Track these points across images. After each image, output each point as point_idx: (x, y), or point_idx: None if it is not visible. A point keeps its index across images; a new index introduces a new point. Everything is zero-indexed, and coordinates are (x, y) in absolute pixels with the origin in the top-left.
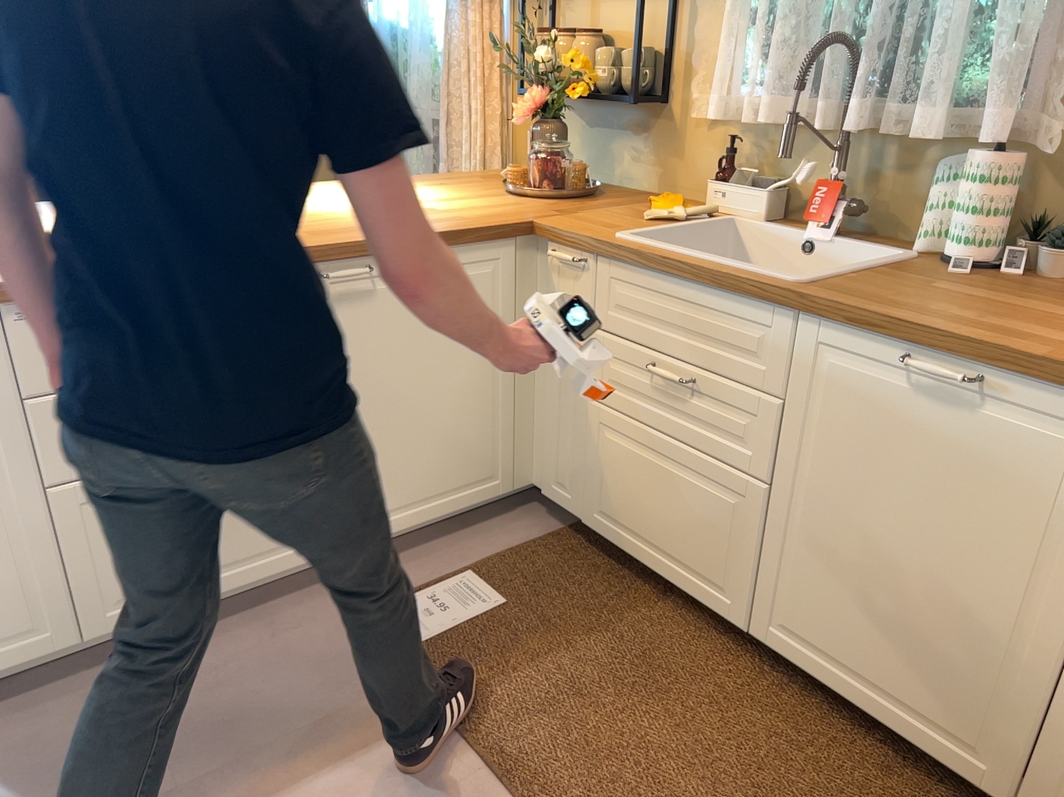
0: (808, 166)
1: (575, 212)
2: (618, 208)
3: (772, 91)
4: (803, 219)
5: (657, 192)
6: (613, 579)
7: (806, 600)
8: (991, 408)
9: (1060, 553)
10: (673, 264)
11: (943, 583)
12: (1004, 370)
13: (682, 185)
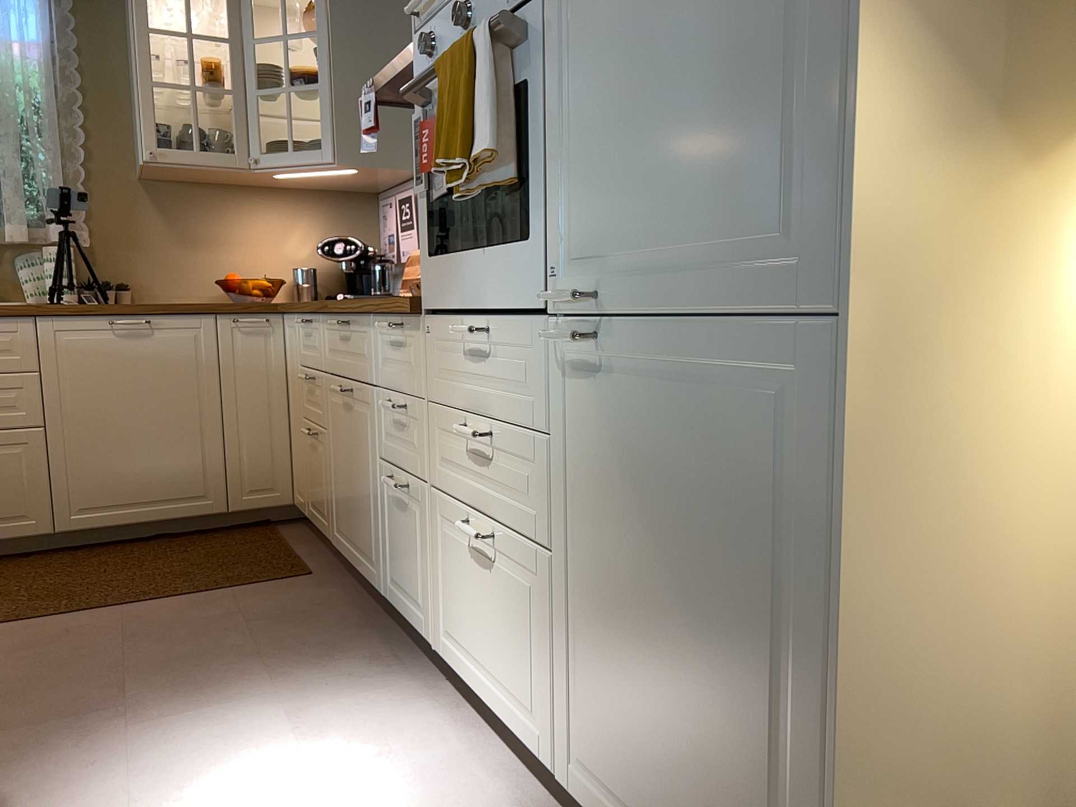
0: None
1: None
2: None
3: None
4: None
5: None
6: None
7: (91, 482)
8: (156, 332)
9: (204, 382)
10: None
11: (163, 424)
12: (157, 313)
13: None
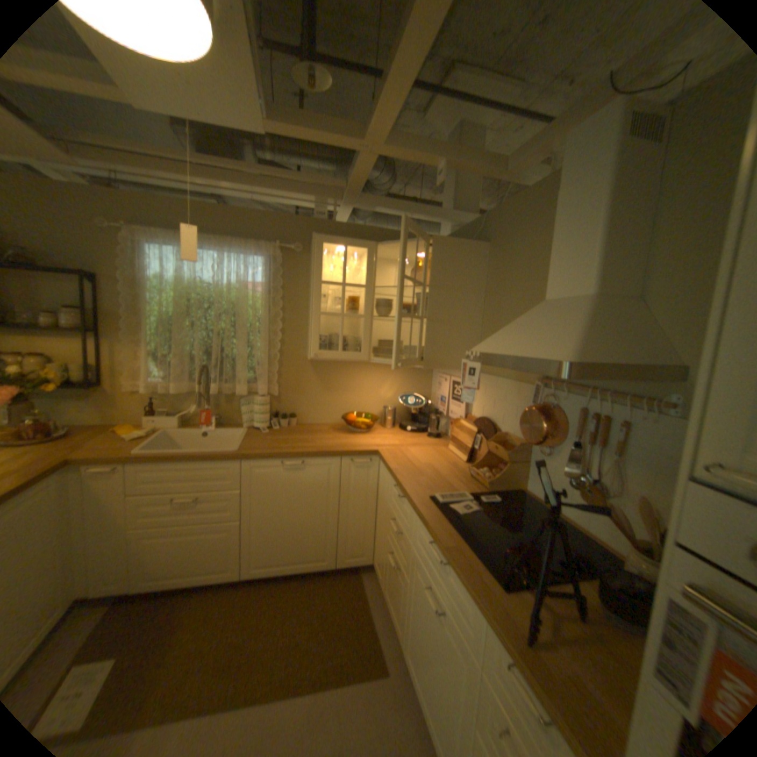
0: (190, 404)
1: (81, 445)
2: (99, 437)
3: (175, 381)
4: (191, 423)
5: (102, 423)
6: (161, 606)
7: (262, 552)
8: (307, 467)
9: (330, 496)
10: (178, 457)
11: (305, 519)
12: (309, 457)
13: (119, 418)
